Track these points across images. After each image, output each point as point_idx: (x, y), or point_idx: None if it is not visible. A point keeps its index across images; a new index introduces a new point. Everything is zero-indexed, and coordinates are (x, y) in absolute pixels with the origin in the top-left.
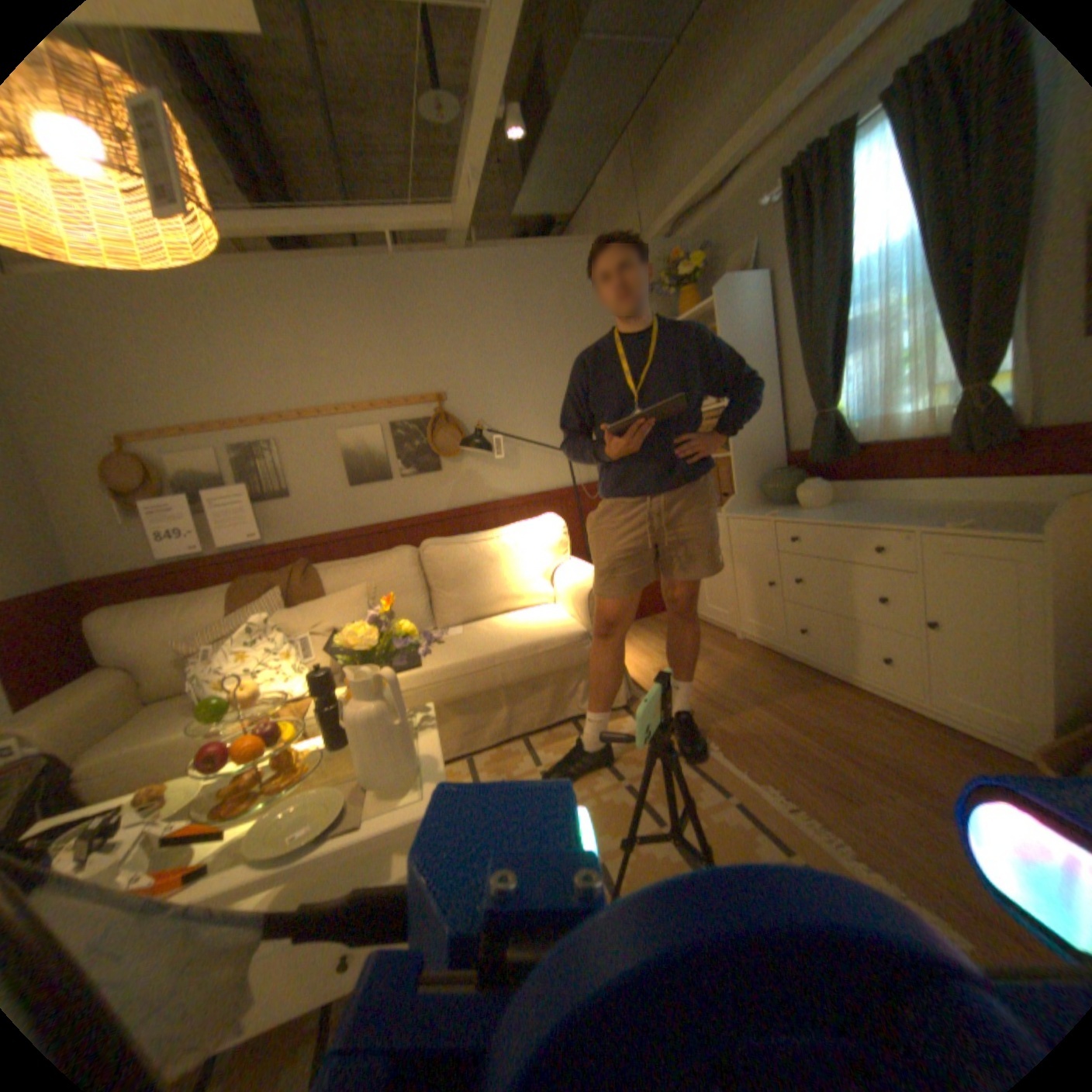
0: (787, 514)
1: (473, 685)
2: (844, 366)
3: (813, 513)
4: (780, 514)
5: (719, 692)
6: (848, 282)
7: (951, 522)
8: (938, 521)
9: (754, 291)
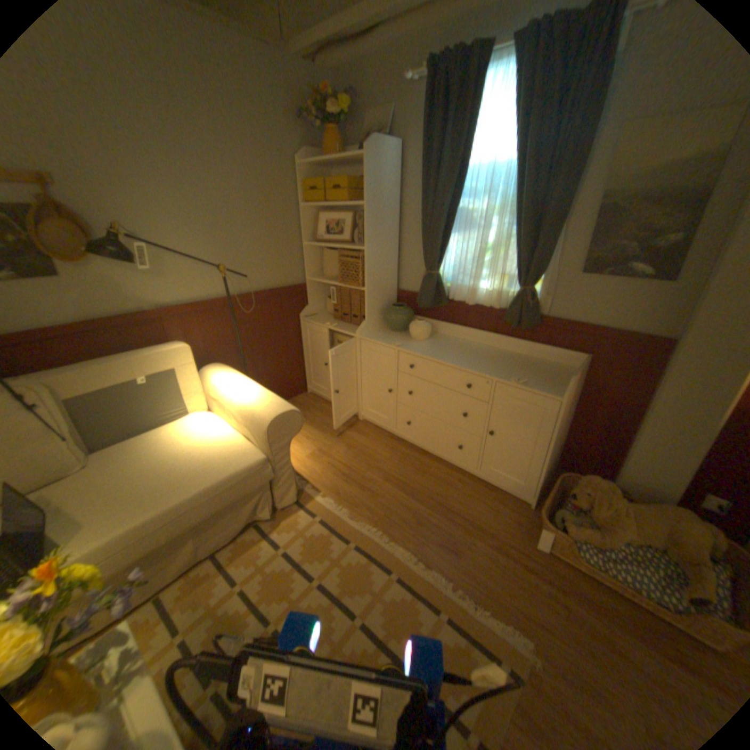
0: (406, 346)
1: (156, 542)
2: (448, 243)
3: (423, 348)
4: (401, 345)
5: (358, 472)
6: (461, 180)
7: (510, 375)
8: (502, 373)
9: (391, 157)
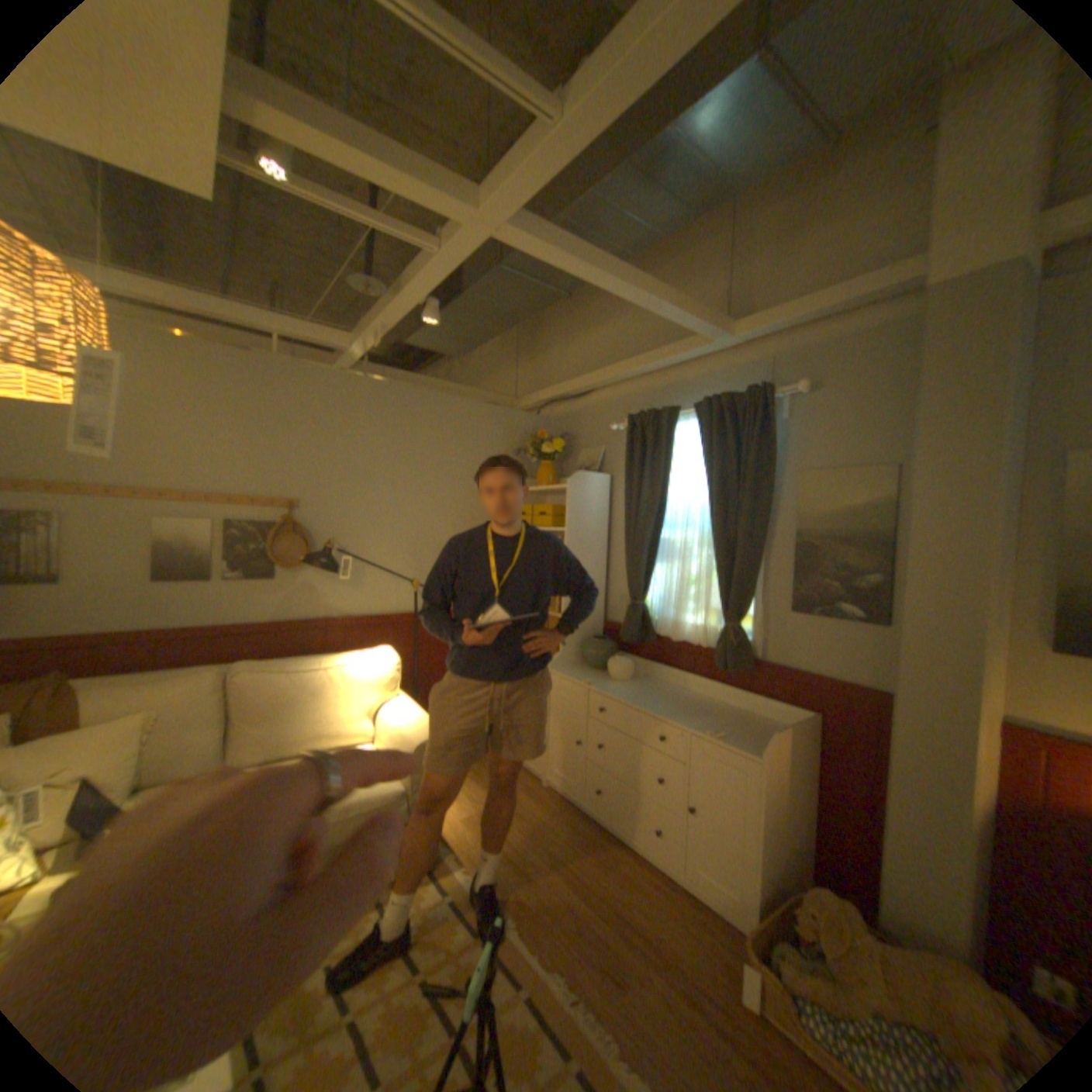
0: (598, 686)
1: None
2: (652, 572)
3: (618, 690)
4: (593, 684)
5: (520, 853)
6: (661, 513)
7: (710, 728)
8: (701, 725)
9: (596, 490)
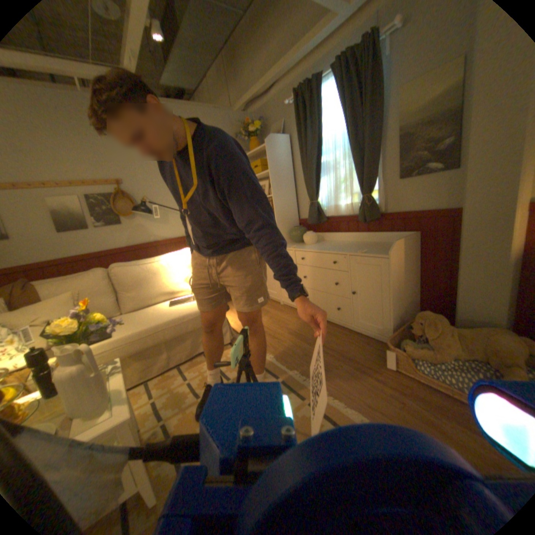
0: (299, 247)
1: (145, 343)
2: (320, 182)
3: (309, 247)
4: (296, 247)
5: (273, 330)
6: (320, 145)
7: (359, 250)
8: (354, 250)
9: (283, 144)
